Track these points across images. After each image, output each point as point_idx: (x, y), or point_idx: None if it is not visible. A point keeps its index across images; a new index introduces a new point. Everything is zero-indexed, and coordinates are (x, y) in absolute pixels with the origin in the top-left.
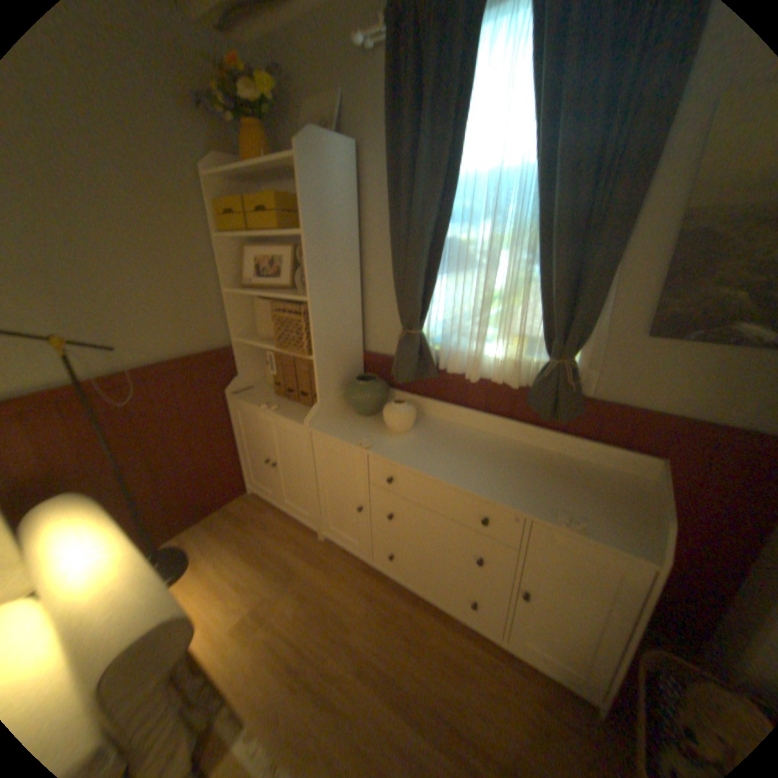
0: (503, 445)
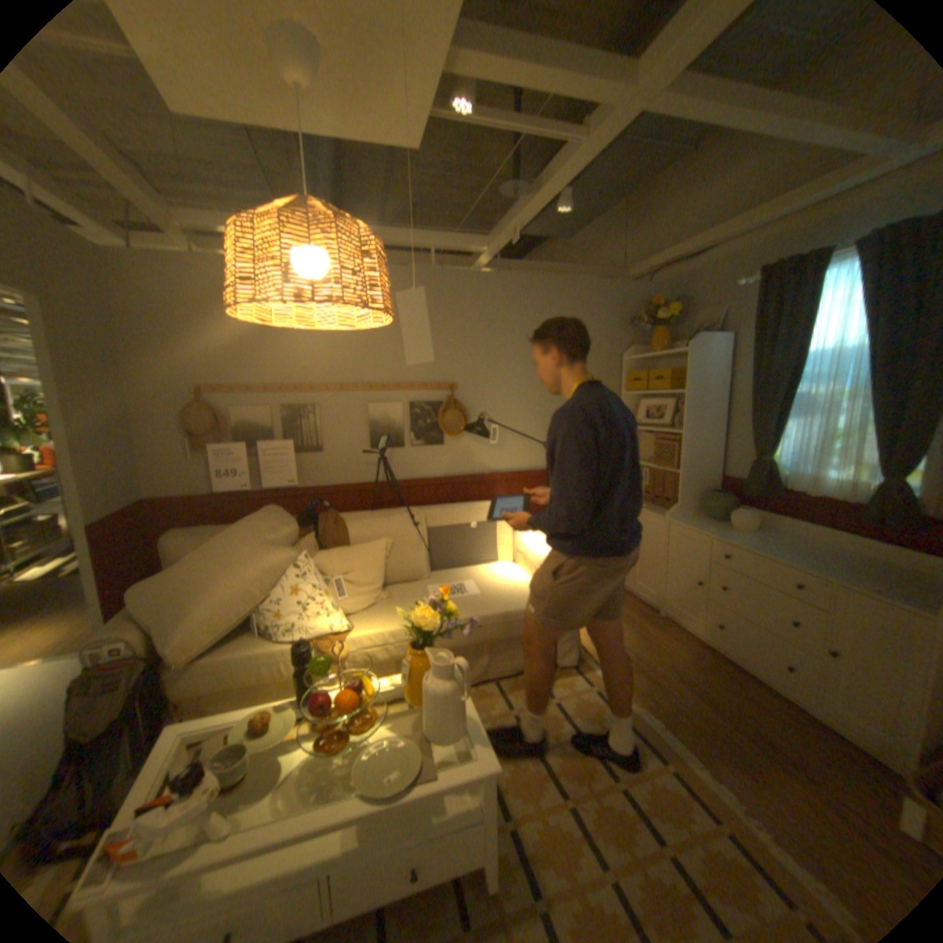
0: (841, 553)
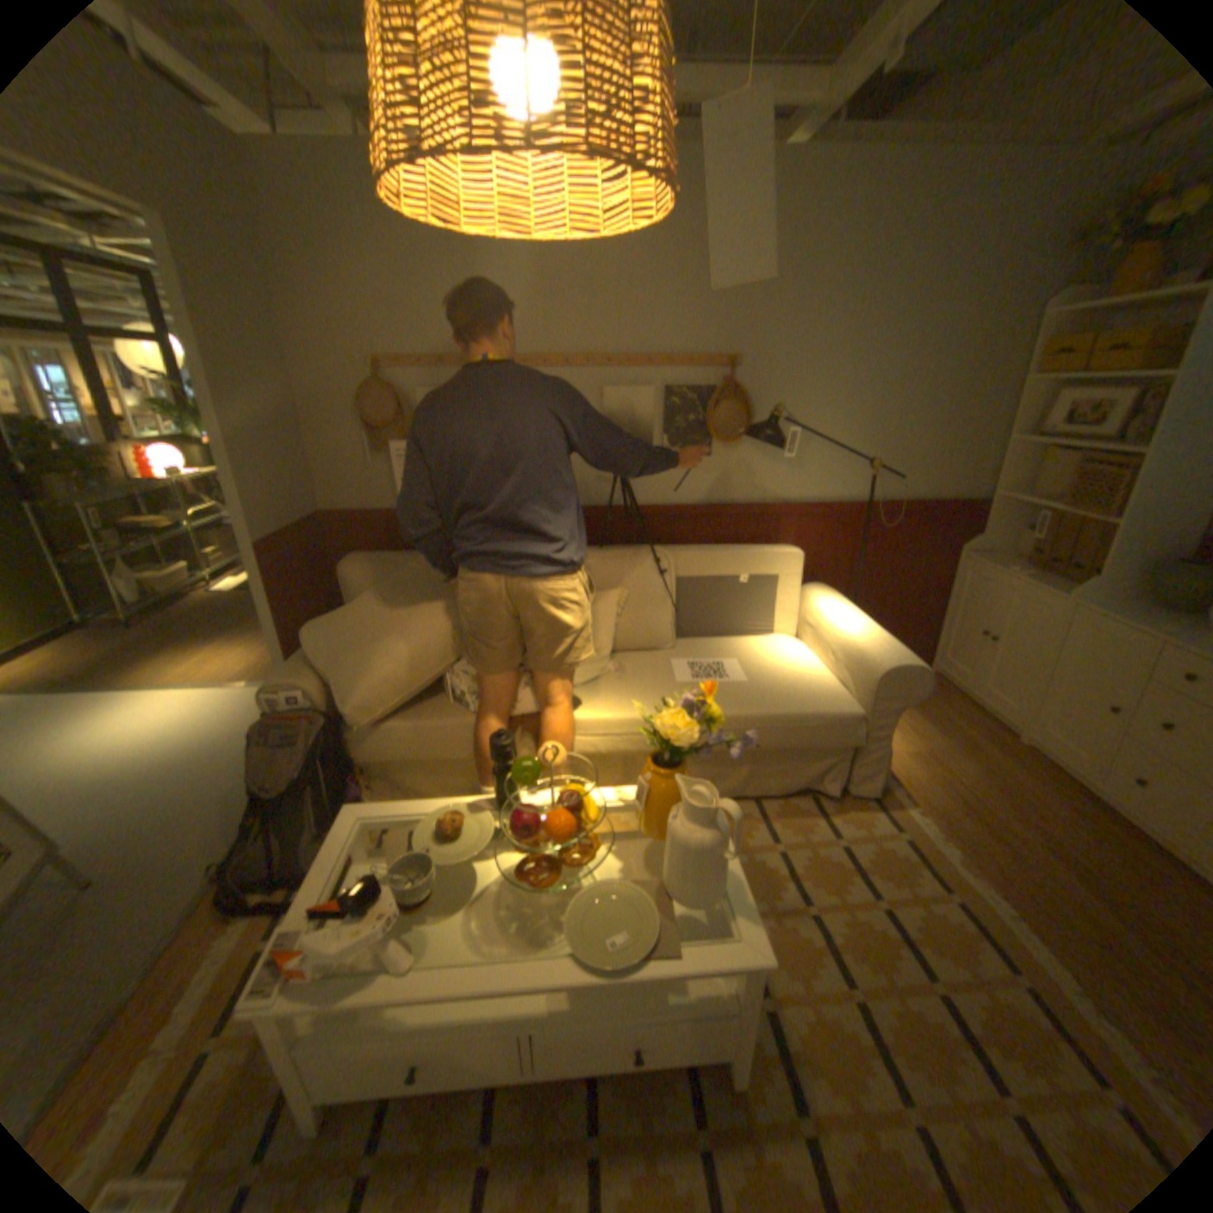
0: None
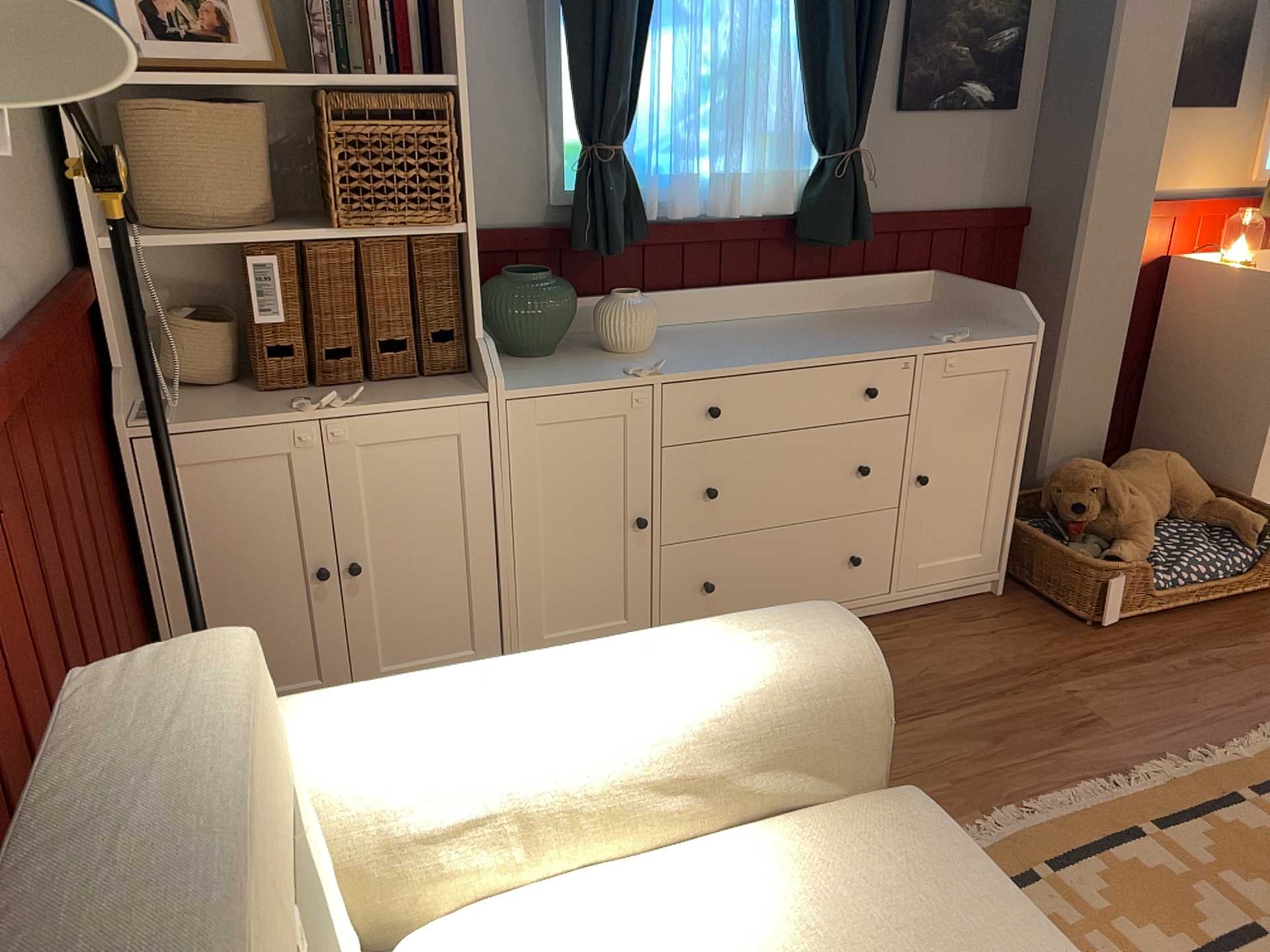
0: (771, 322)
